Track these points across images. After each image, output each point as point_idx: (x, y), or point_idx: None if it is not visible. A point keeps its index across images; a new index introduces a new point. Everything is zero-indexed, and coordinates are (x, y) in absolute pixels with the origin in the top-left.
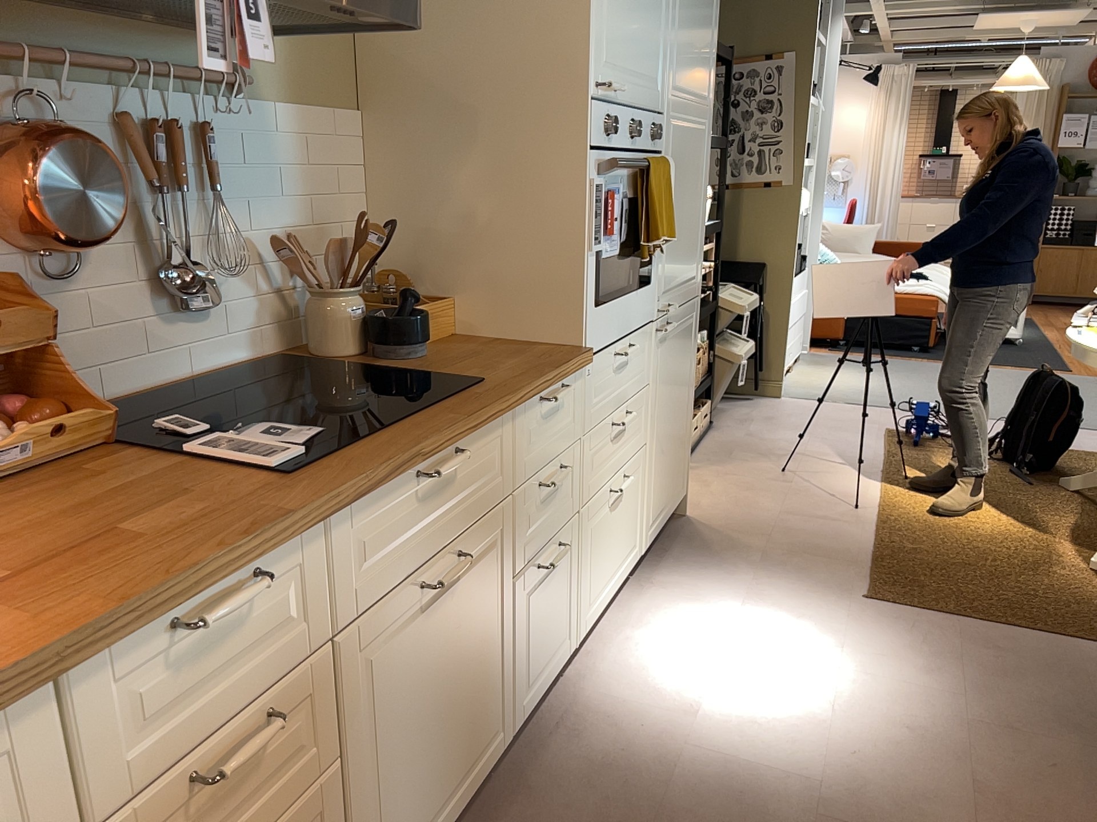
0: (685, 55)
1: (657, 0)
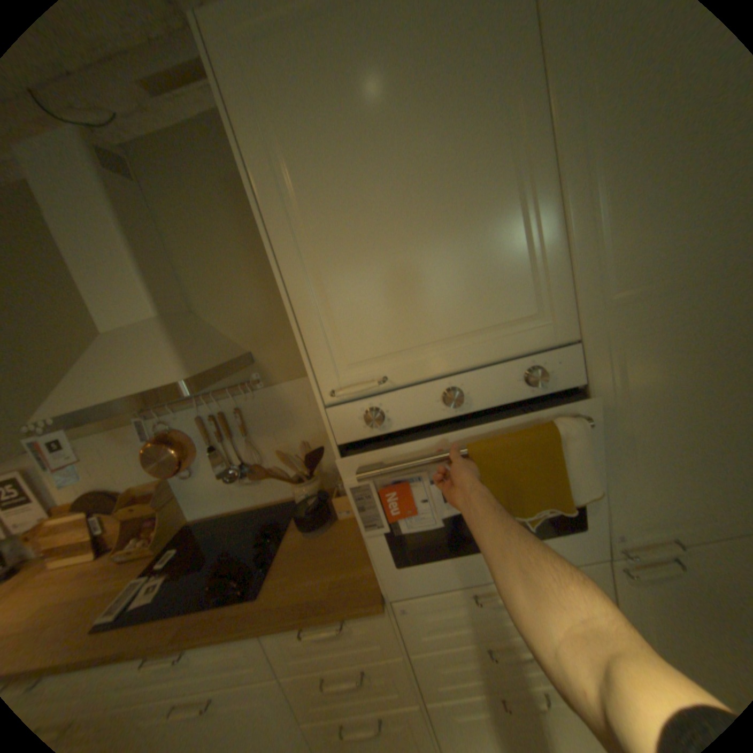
0: (660, 229)
1: (495, 225)
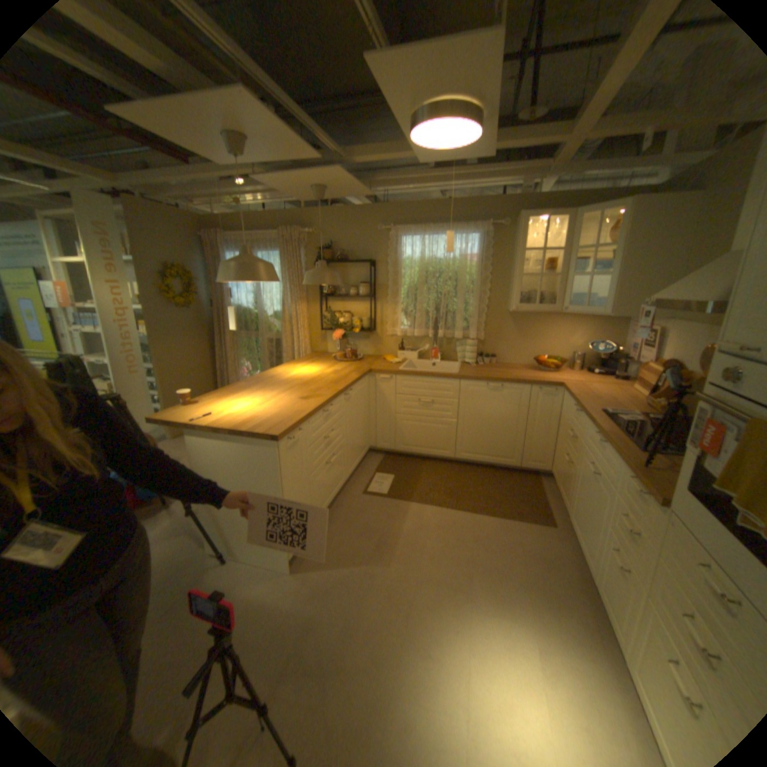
0: None
1: None
